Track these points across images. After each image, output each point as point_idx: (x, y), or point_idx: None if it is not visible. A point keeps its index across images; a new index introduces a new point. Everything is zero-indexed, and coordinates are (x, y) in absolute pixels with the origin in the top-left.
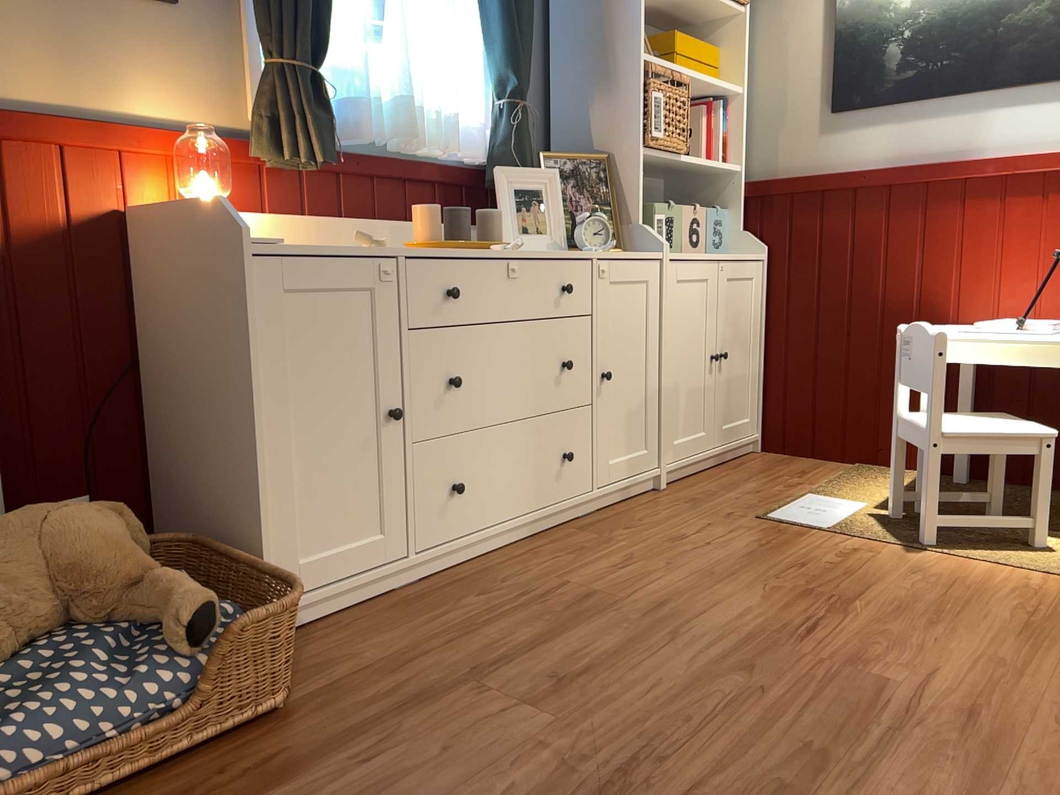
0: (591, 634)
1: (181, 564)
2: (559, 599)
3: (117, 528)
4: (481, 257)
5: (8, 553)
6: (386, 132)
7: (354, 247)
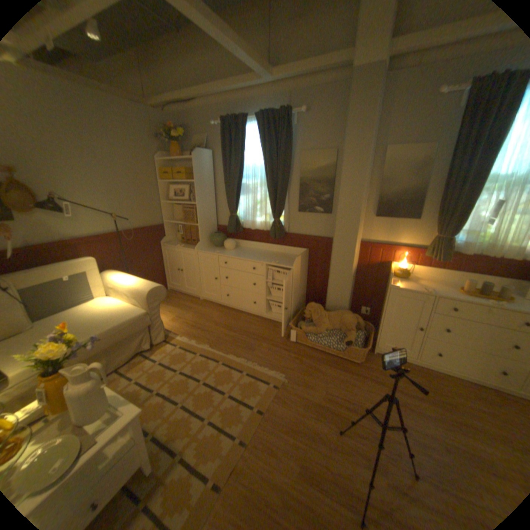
0: (432, 409)
1: (370, 330)
2: (443, 398)
3: (354, 321)
4: (476, 303)
5: (337, 316)
6: (484, 251)
7: (427, 289)
